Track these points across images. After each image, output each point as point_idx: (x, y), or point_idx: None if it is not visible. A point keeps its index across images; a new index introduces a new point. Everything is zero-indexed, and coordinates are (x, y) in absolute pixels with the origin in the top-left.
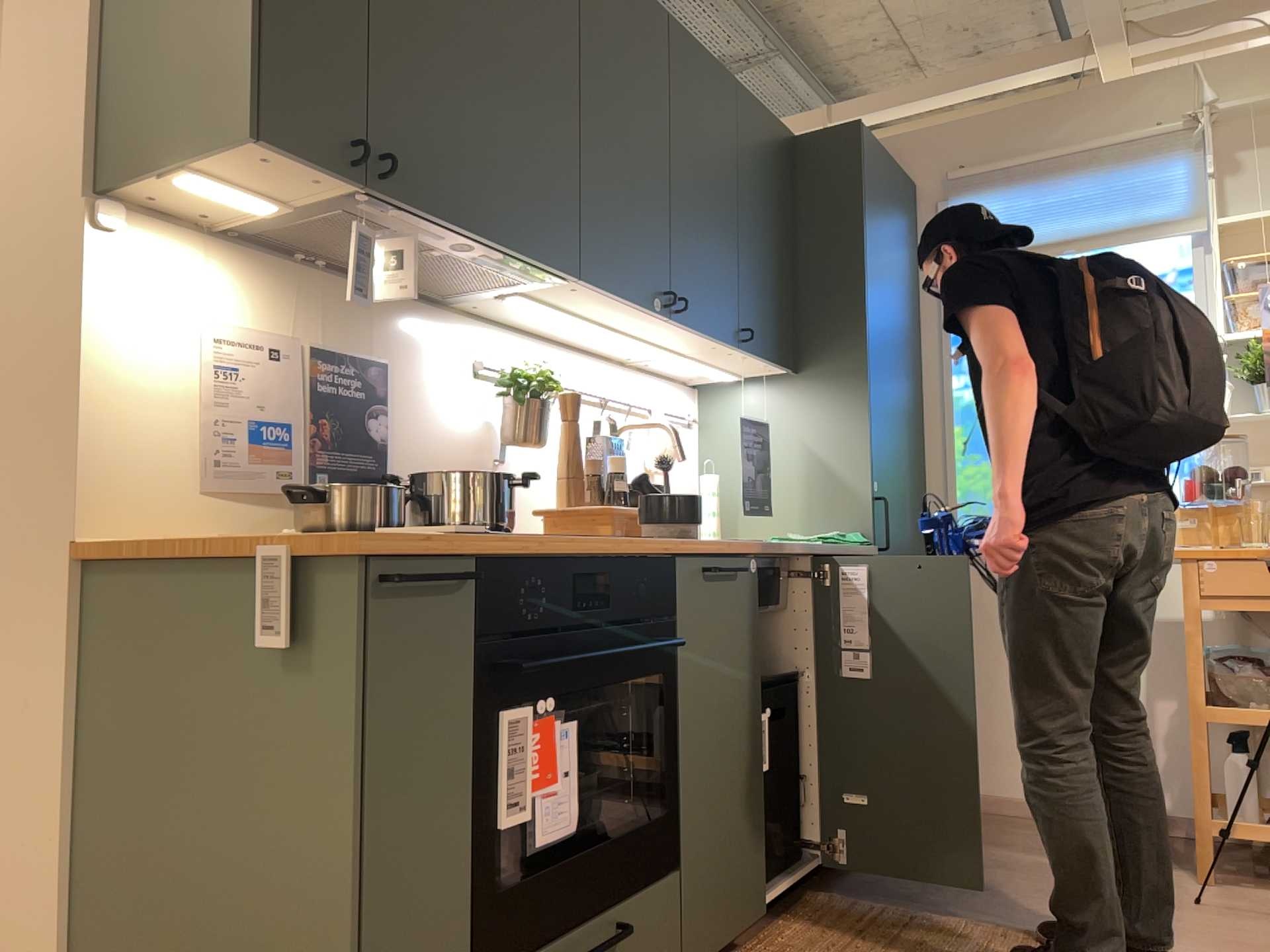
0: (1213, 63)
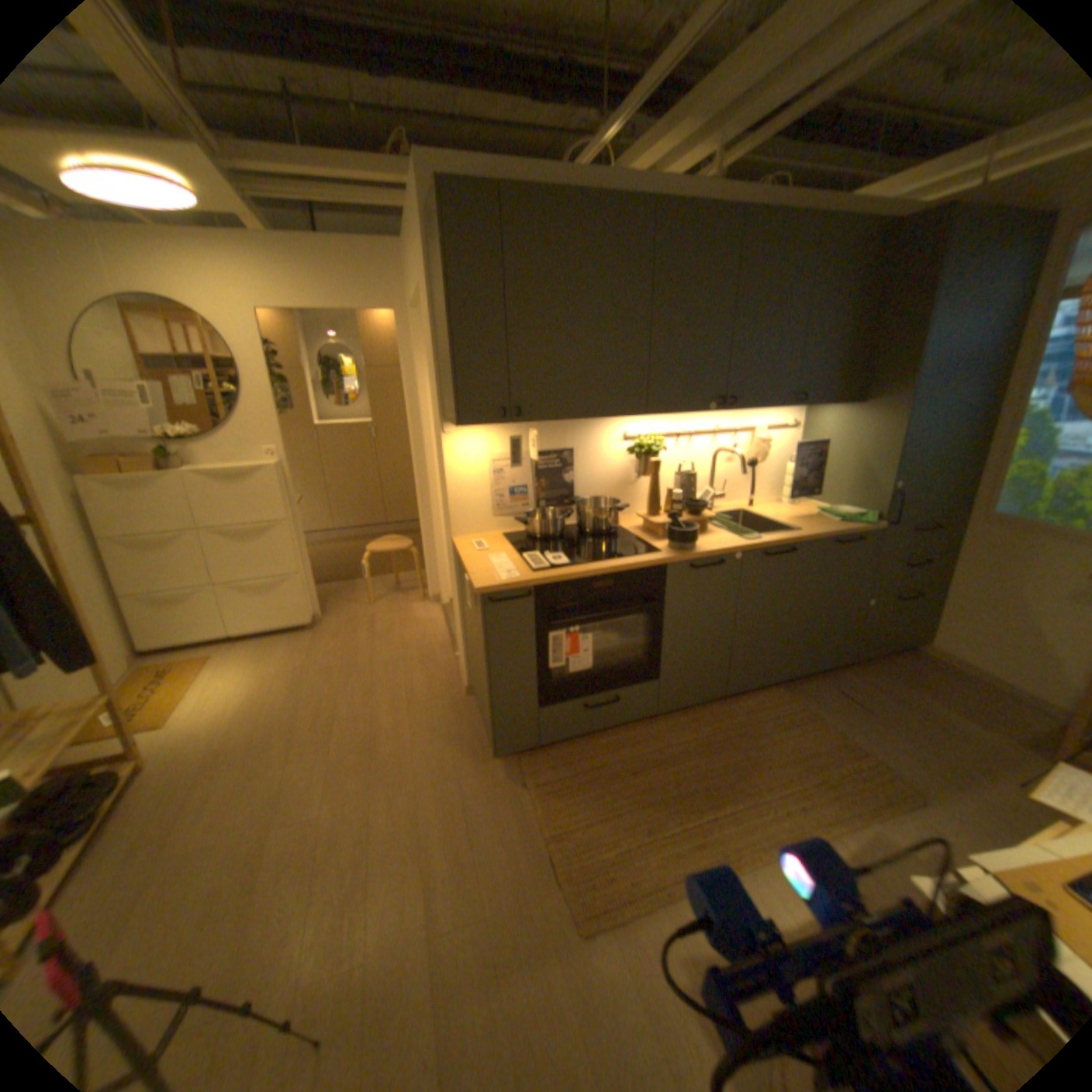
0: None
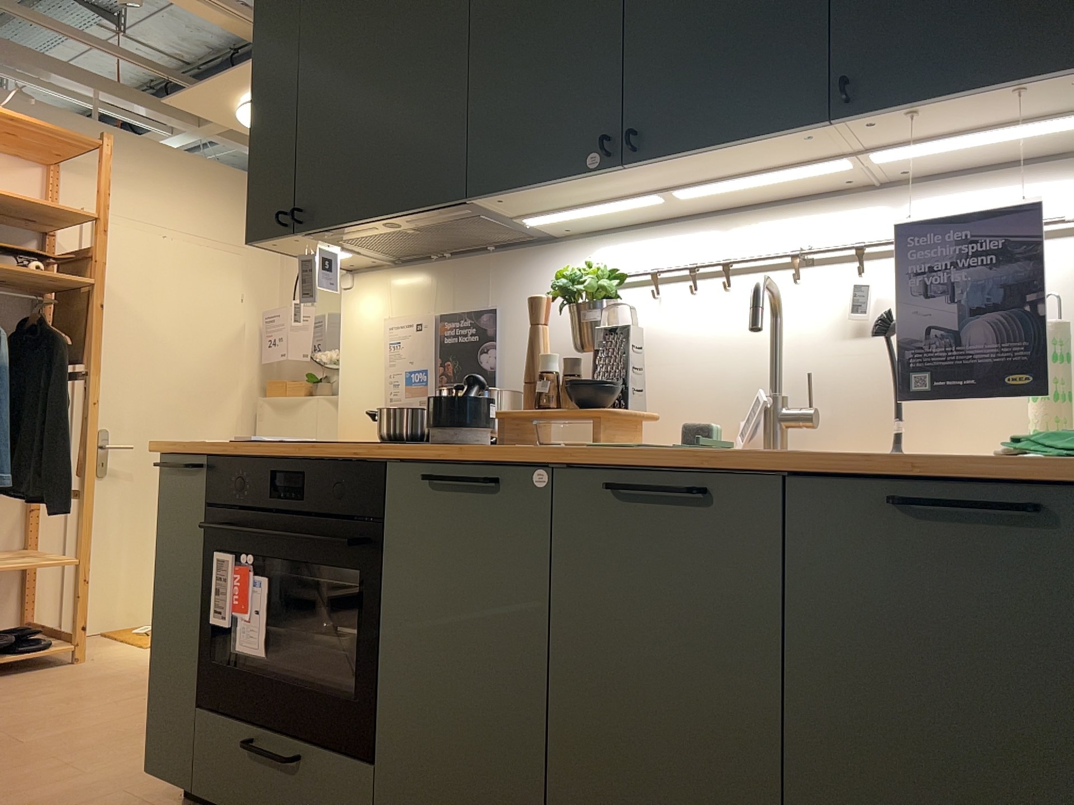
0: None
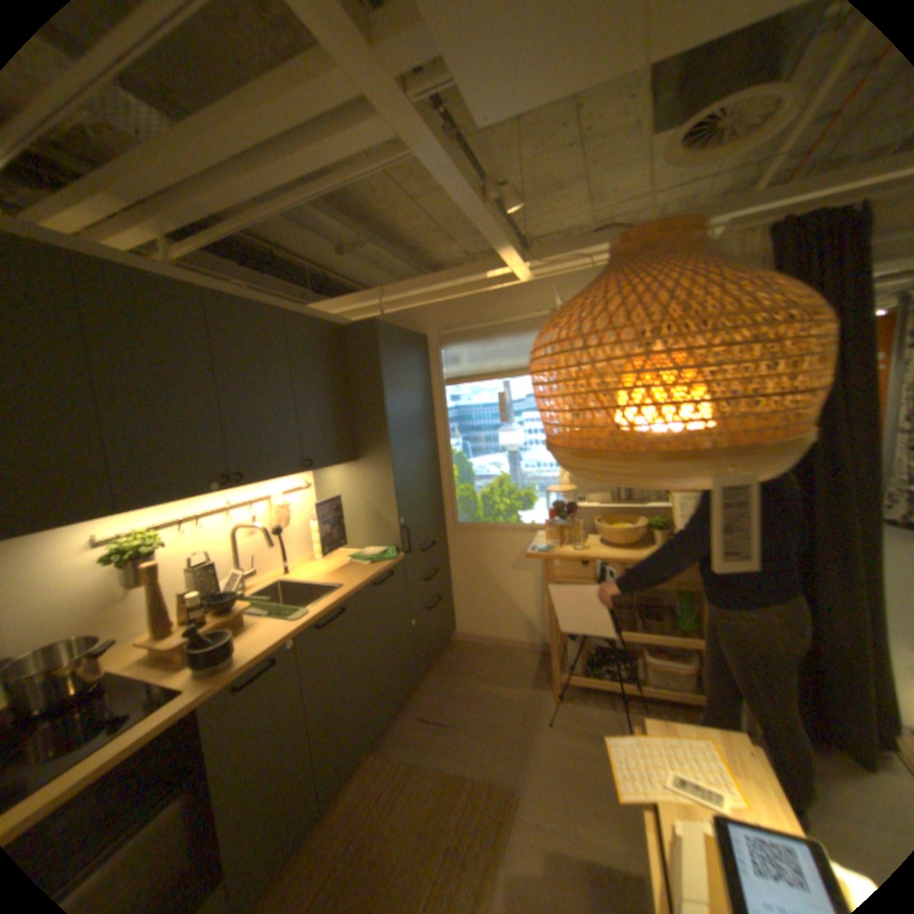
0: (566, 276)
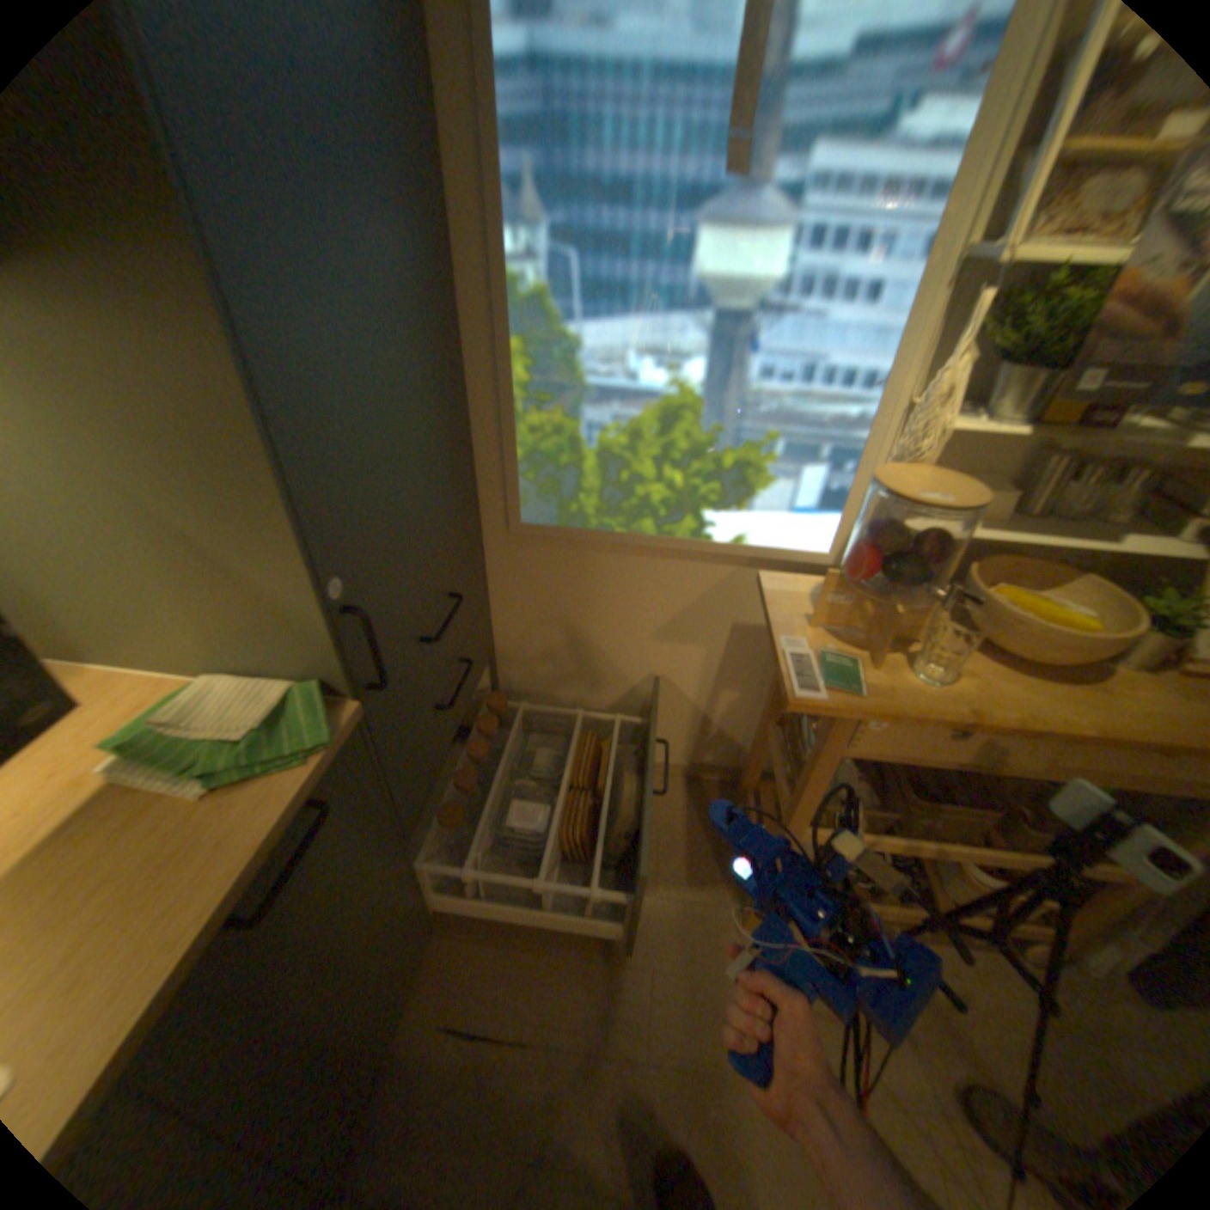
0: None
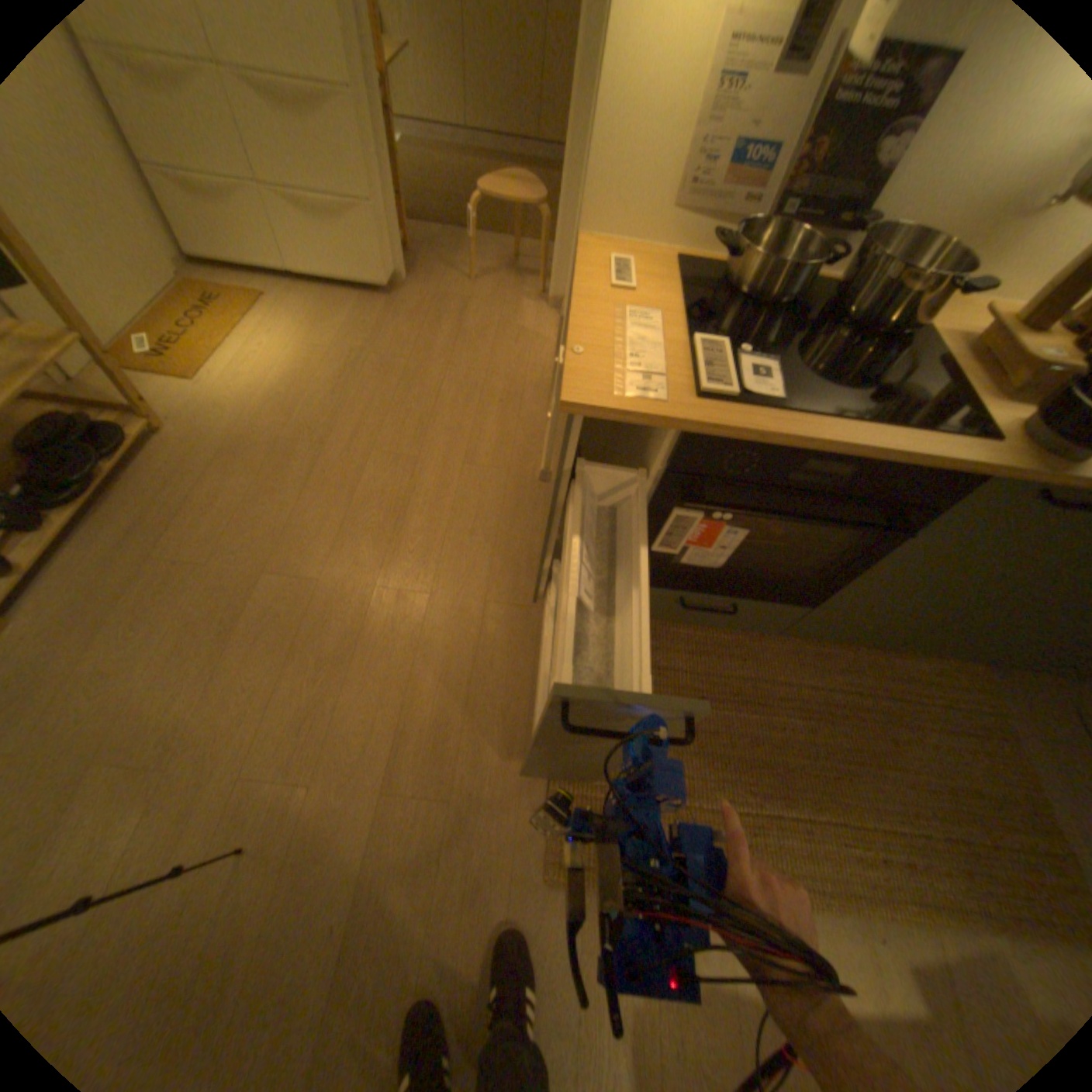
0: None
